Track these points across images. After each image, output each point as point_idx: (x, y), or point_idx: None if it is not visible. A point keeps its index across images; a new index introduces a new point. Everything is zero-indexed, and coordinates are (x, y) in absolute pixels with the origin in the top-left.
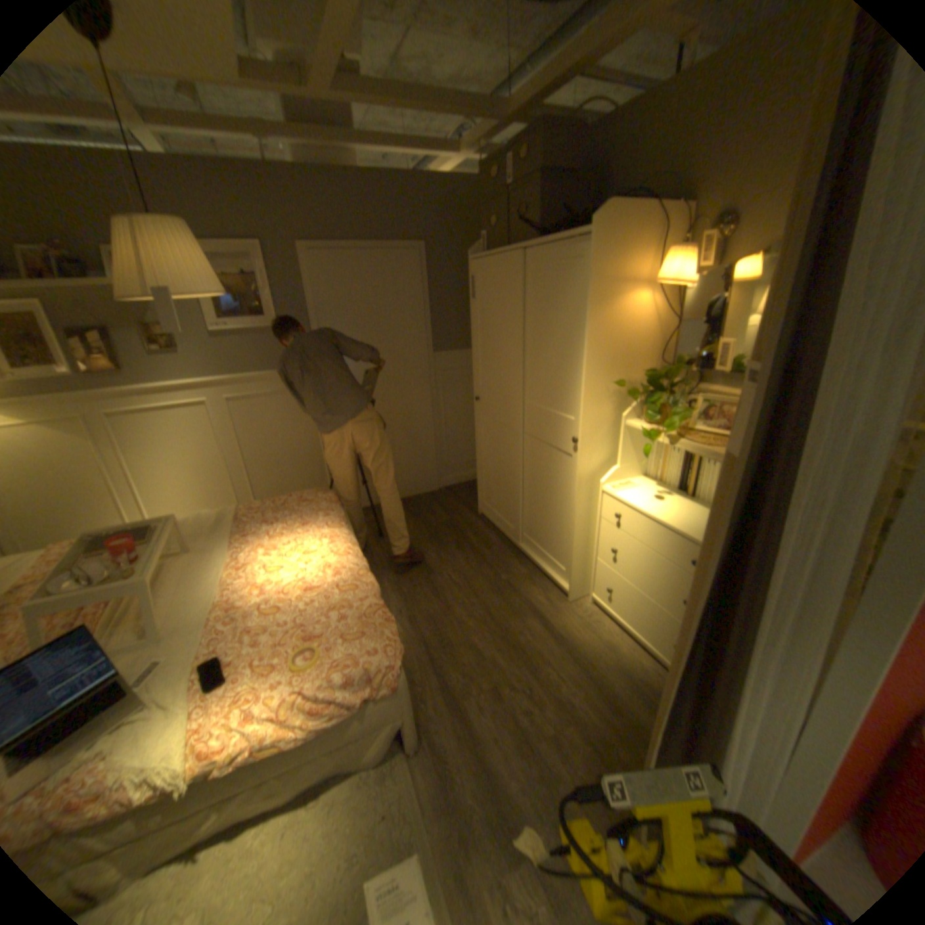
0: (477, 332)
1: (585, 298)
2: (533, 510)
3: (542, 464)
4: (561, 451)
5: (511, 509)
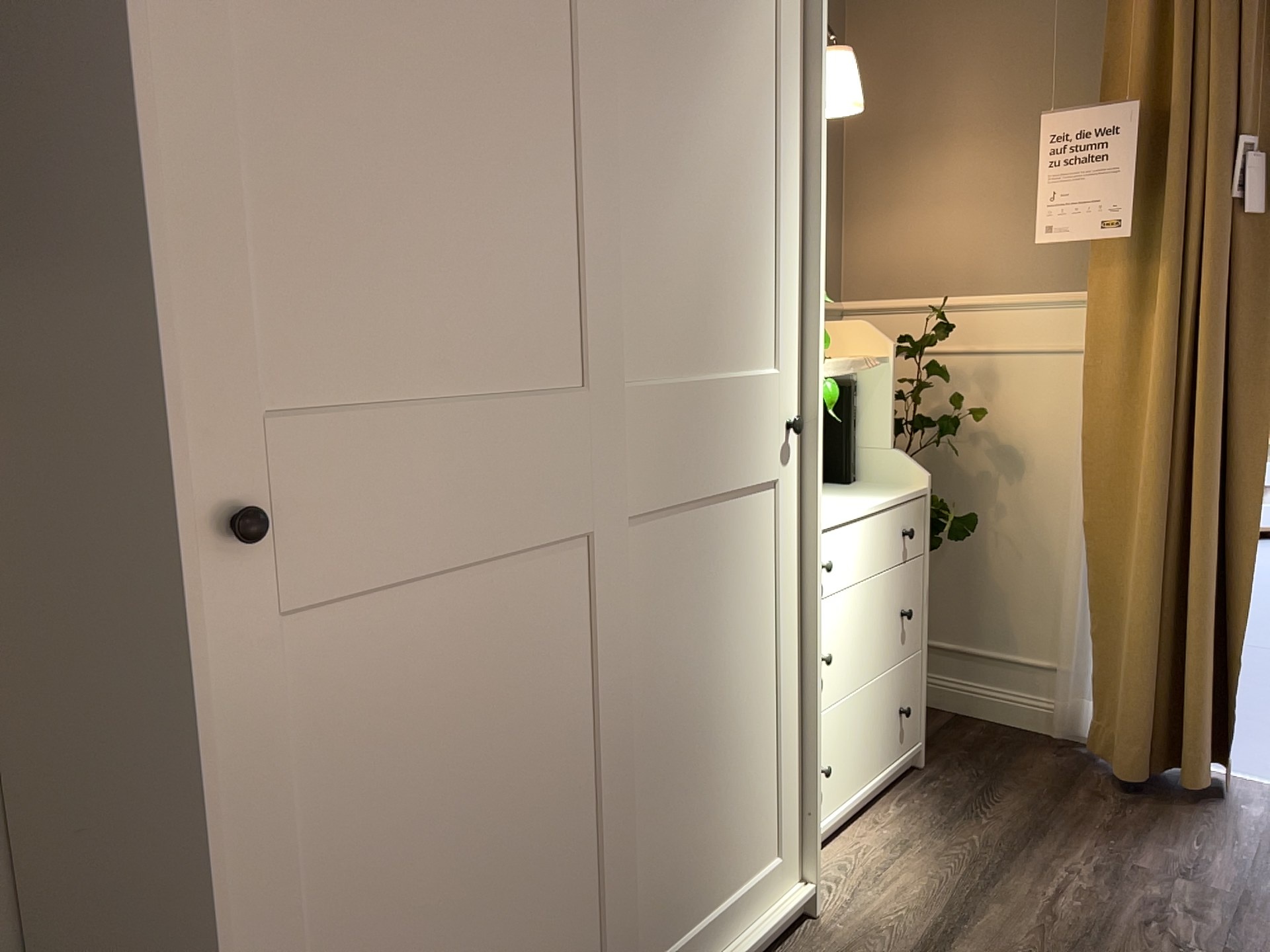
0: (215, 2)
1: (789, 40)
2: (663, 818)
3: (689, 592)
4: (749, 490)
5: (580, 951)
